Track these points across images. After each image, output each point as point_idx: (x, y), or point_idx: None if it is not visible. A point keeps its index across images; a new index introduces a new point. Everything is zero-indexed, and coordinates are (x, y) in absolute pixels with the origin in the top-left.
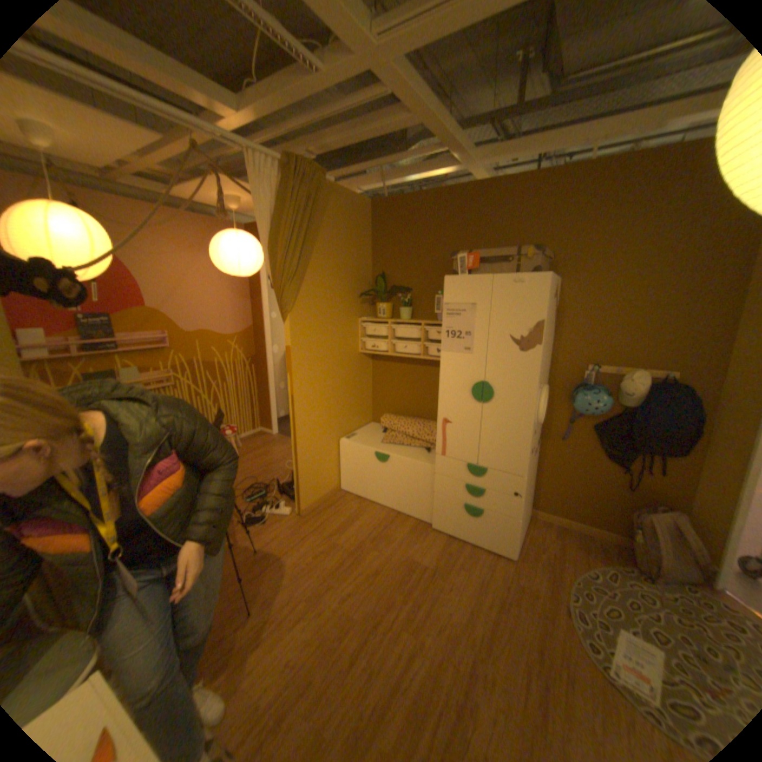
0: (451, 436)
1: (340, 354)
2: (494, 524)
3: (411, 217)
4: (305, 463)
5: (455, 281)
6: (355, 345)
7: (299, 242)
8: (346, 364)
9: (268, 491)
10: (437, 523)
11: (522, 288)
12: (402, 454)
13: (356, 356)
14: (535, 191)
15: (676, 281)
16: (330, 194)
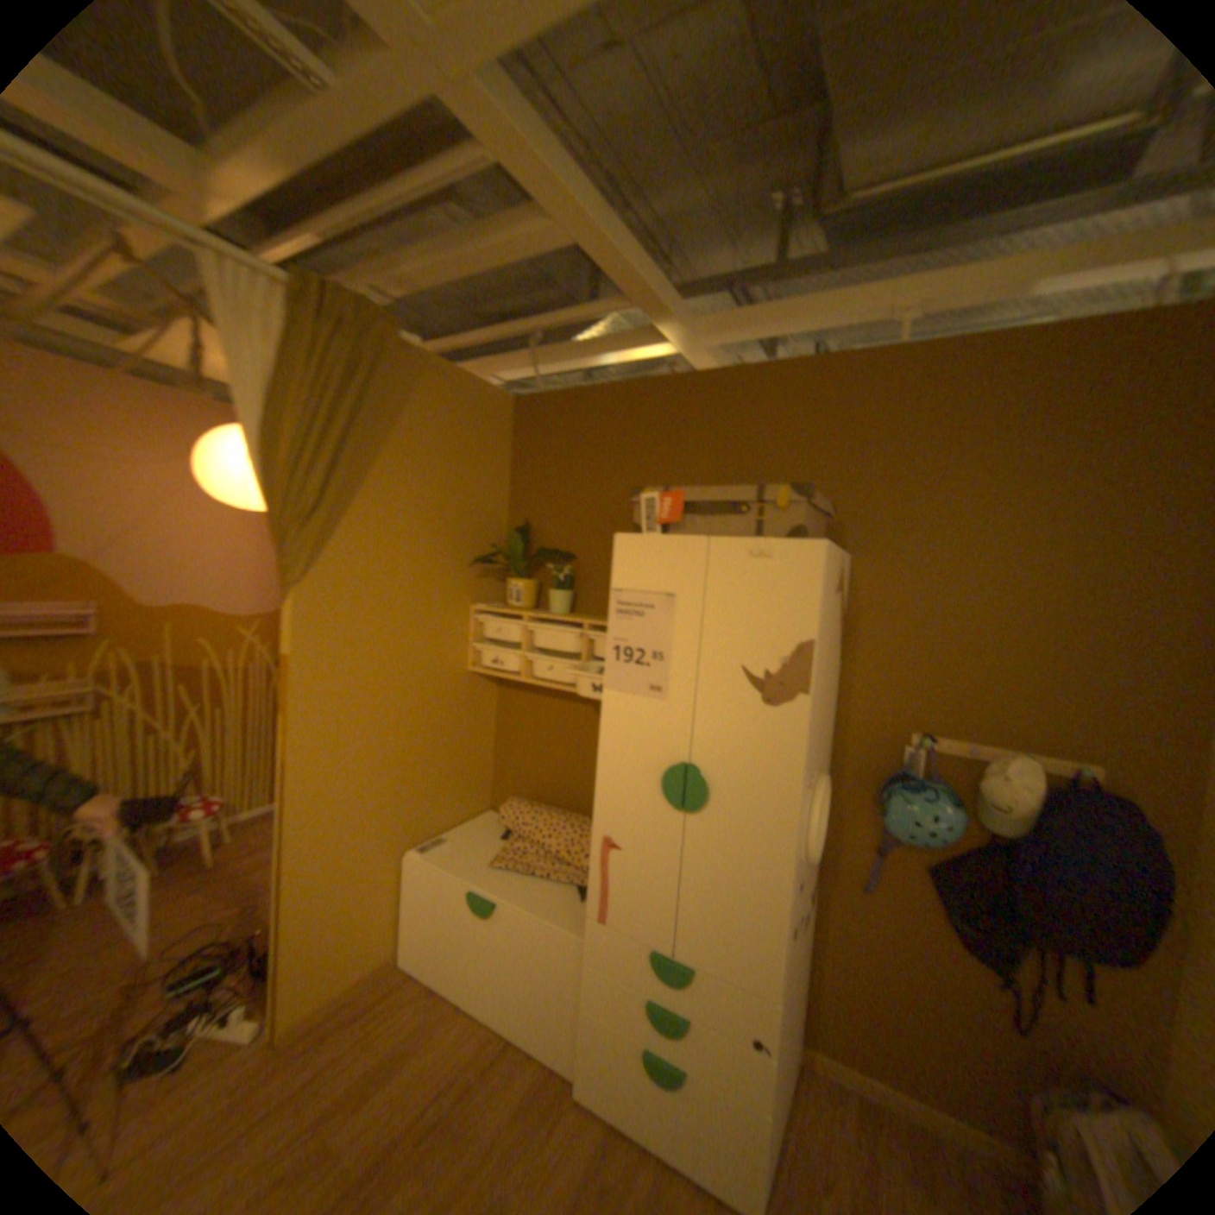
0: (620, 879)
1: (423, 673)
2: (709, 1112)
3: (580, 427)
4: (305, 916)
5: (635, 545)
6: (461, 656)
7: (328, 447)
8: (435, 694)
9: (234, 965)
10: (585, 1086)
11: (768, 569)
12: (525, 902)
13: (460, 678)
14: (799, 392)
15: (1080, 574)
16: (422, 372)
